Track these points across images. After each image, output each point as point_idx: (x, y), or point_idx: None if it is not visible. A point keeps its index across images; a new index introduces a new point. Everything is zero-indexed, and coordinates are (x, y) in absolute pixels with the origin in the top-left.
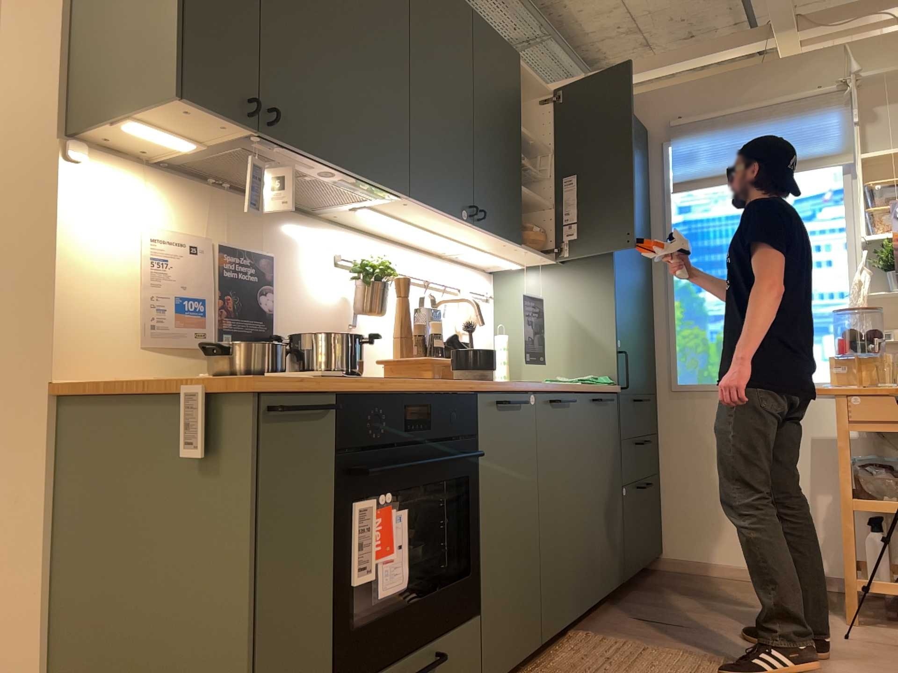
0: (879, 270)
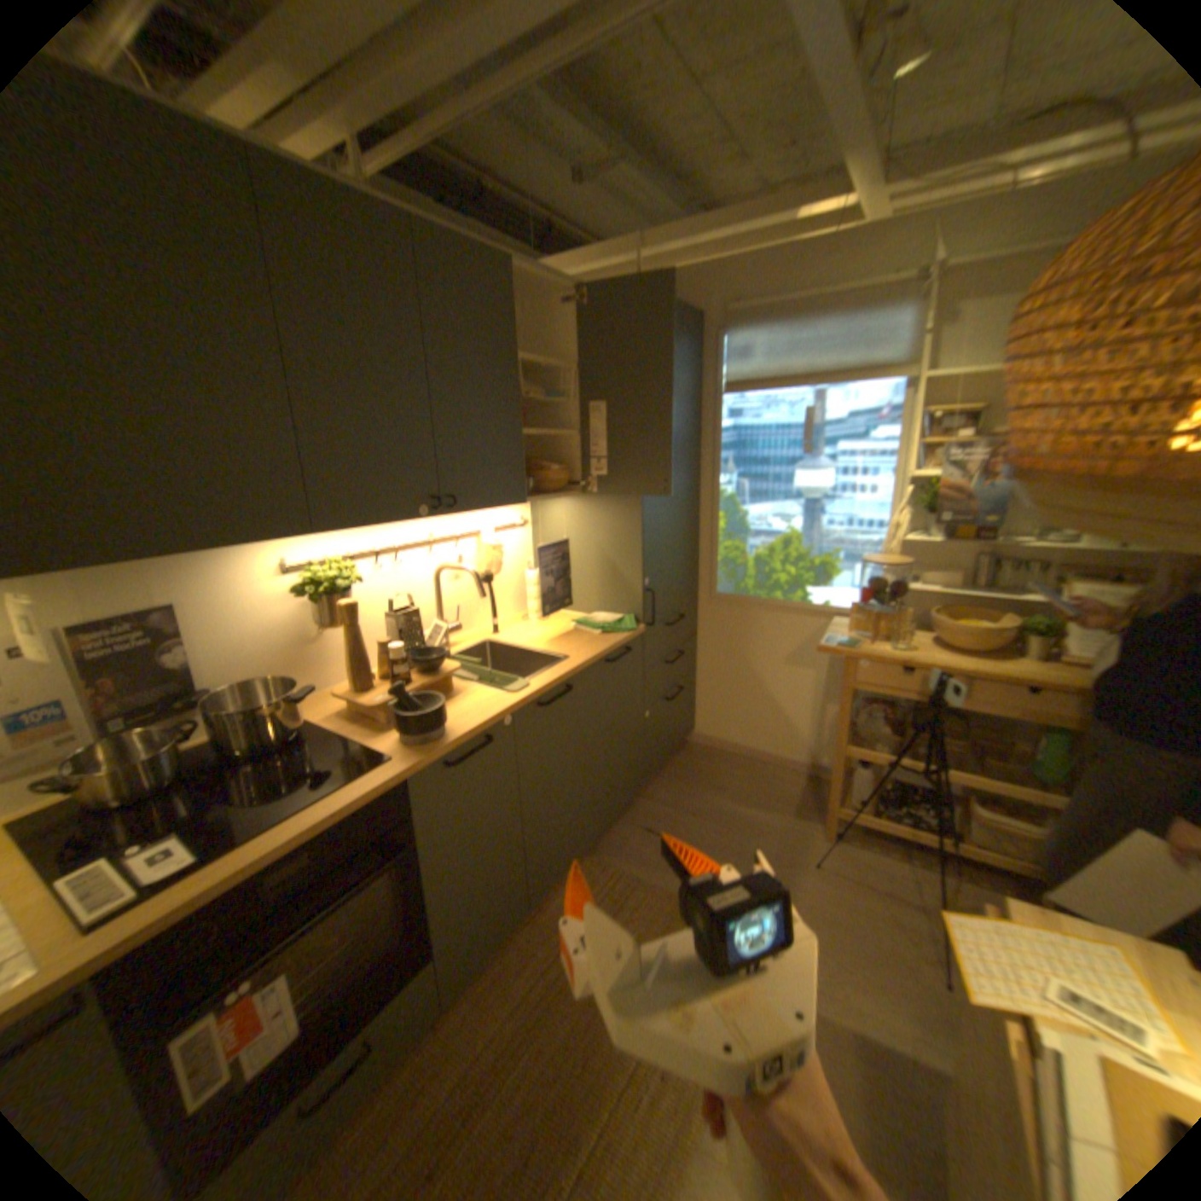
0: (924, 505)
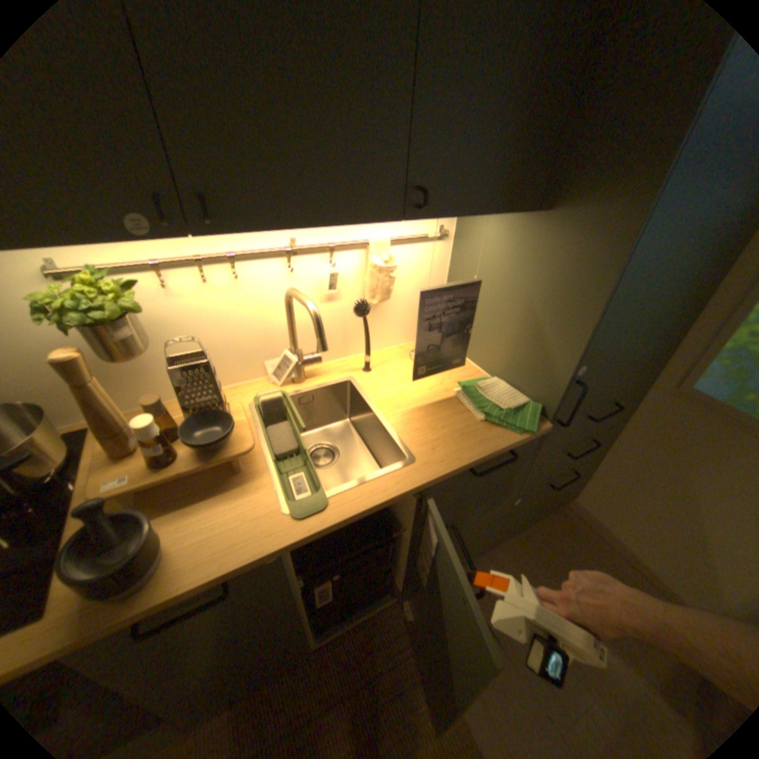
0: None
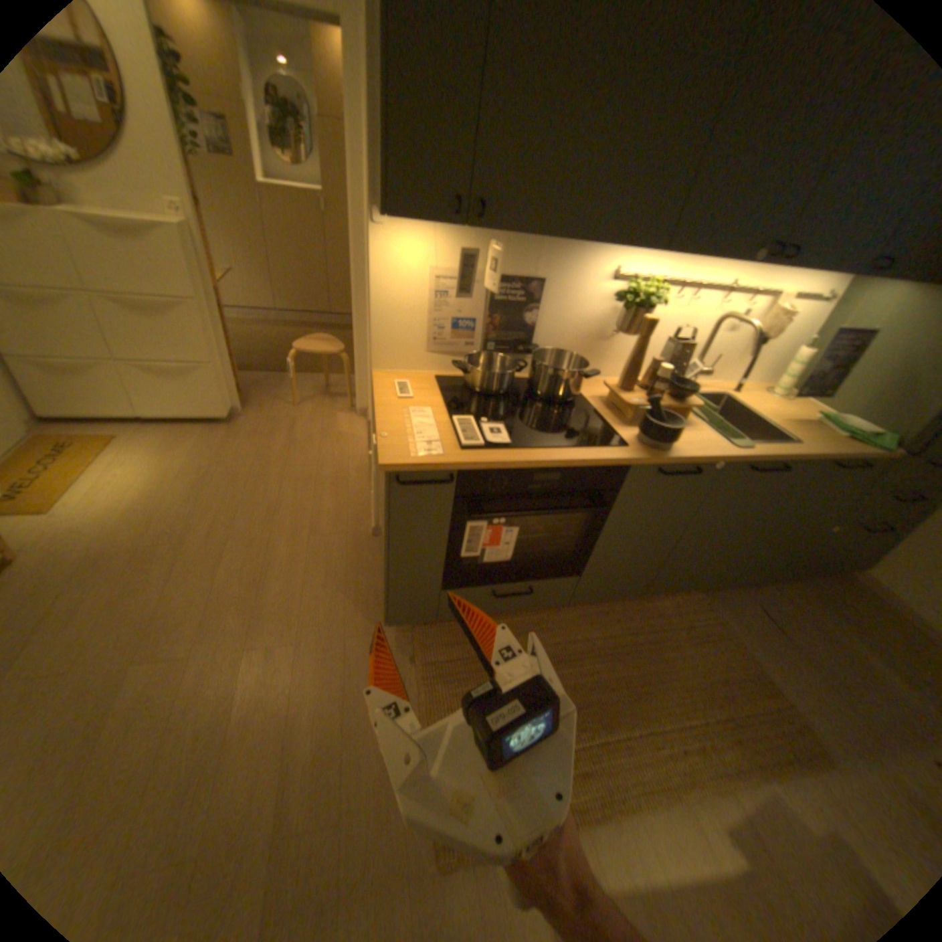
0: None
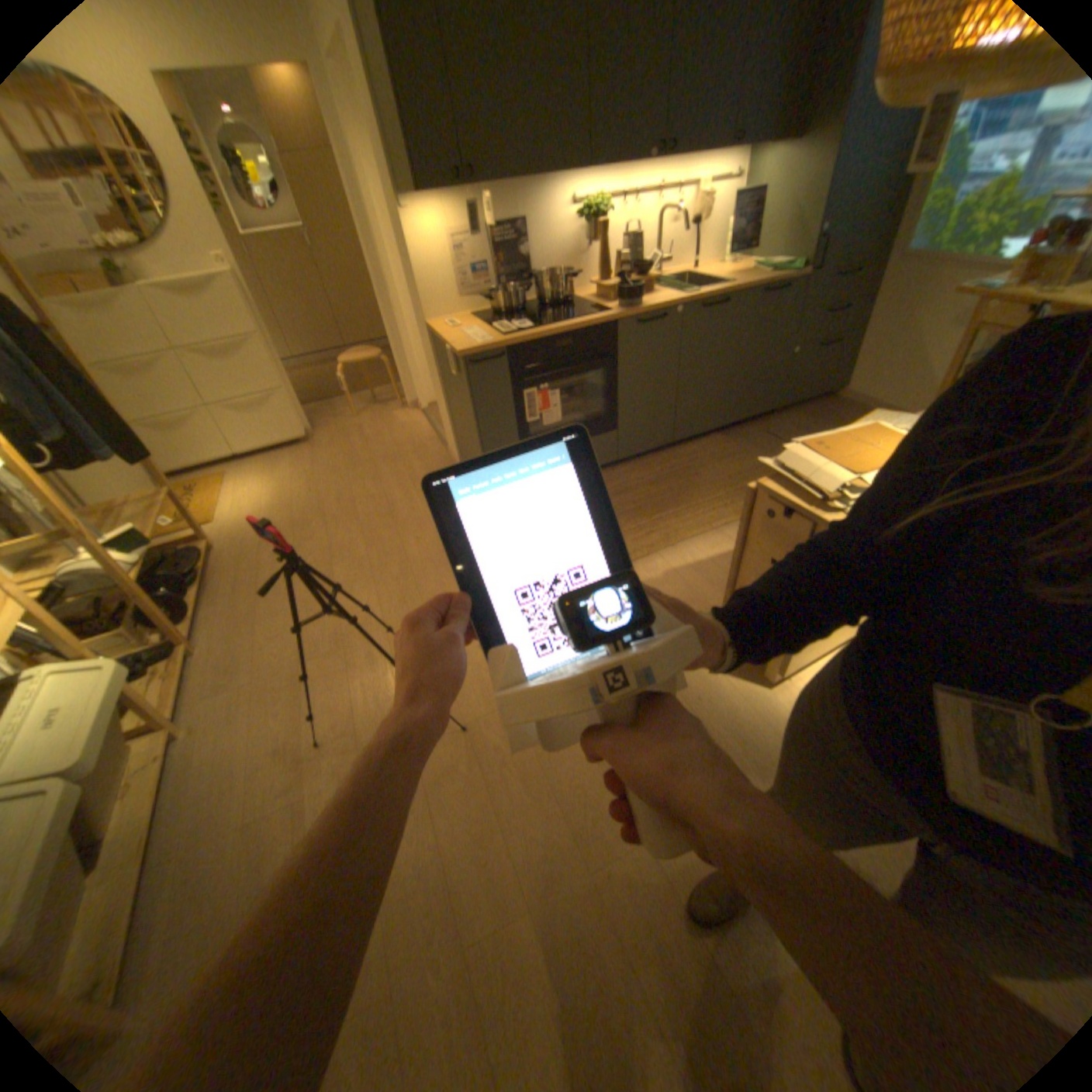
0: None
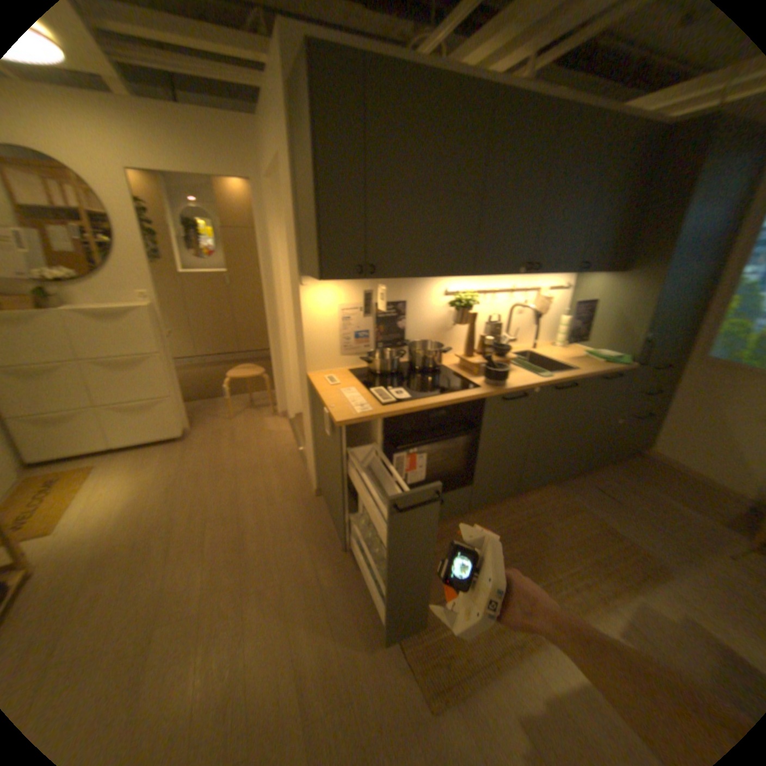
0: None
